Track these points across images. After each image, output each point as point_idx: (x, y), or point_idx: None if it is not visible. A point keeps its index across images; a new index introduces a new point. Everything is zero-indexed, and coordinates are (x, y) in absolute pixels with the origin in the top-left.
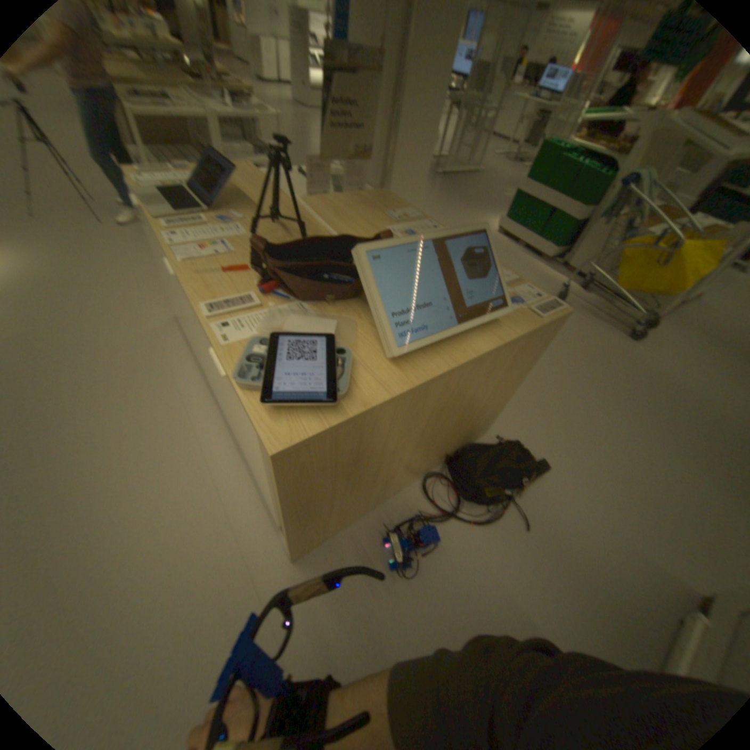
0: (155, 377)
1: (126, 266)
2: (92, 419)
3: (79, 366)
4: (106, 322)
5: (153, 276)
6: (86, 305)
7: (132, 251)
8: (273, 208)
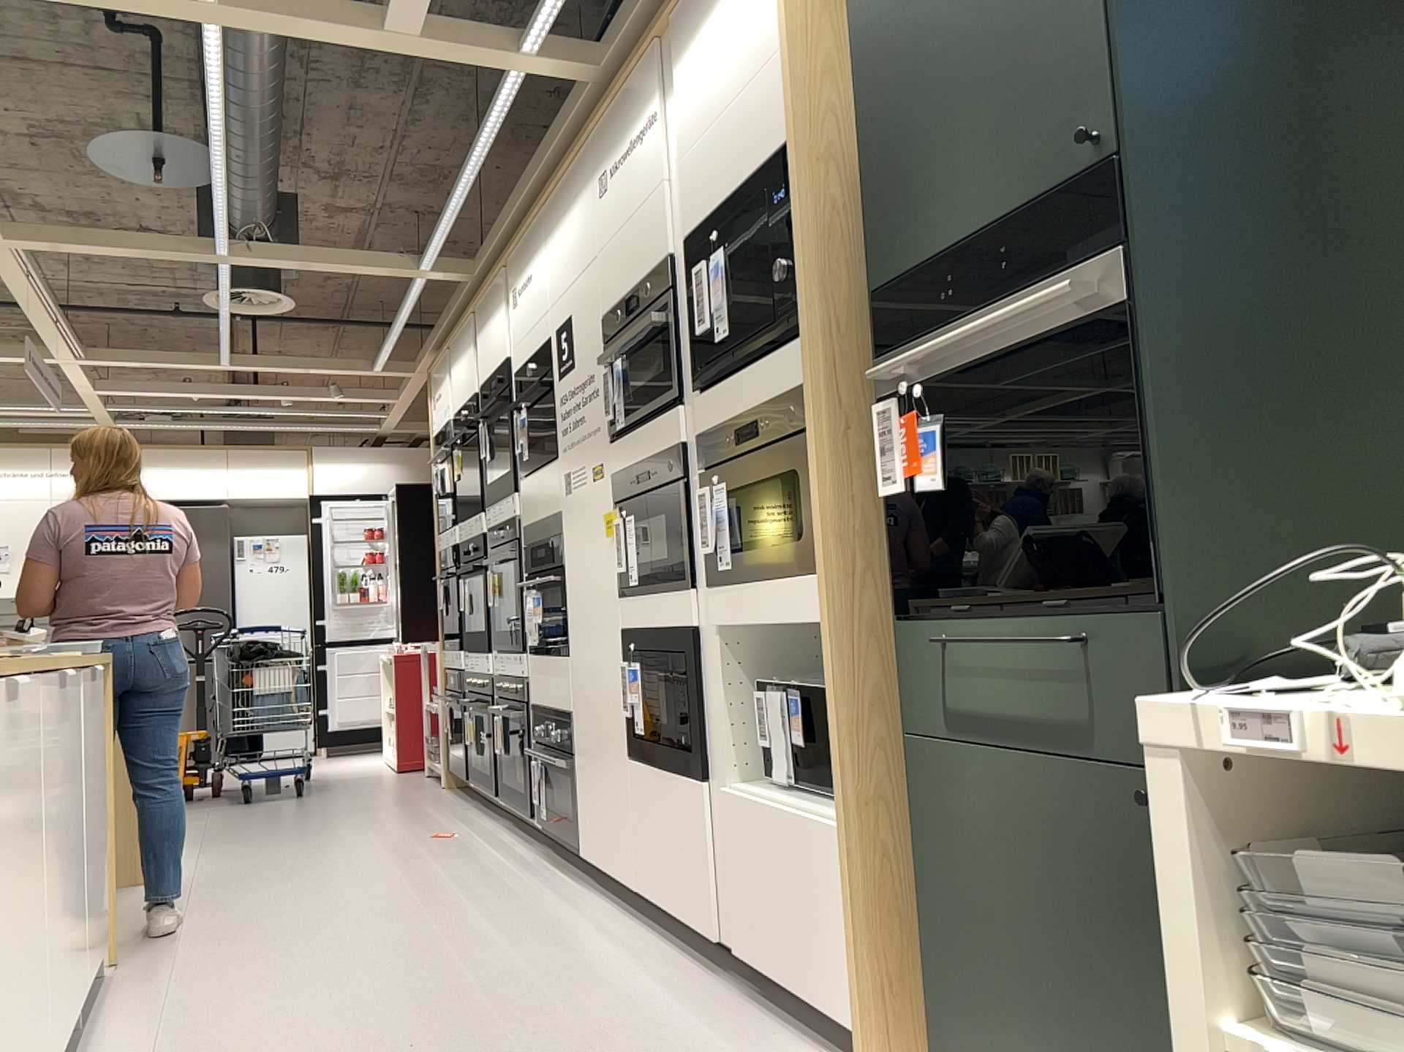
0: None
1: None
2: None
3: None
4: None
5: None
6: None
7: None
8: None
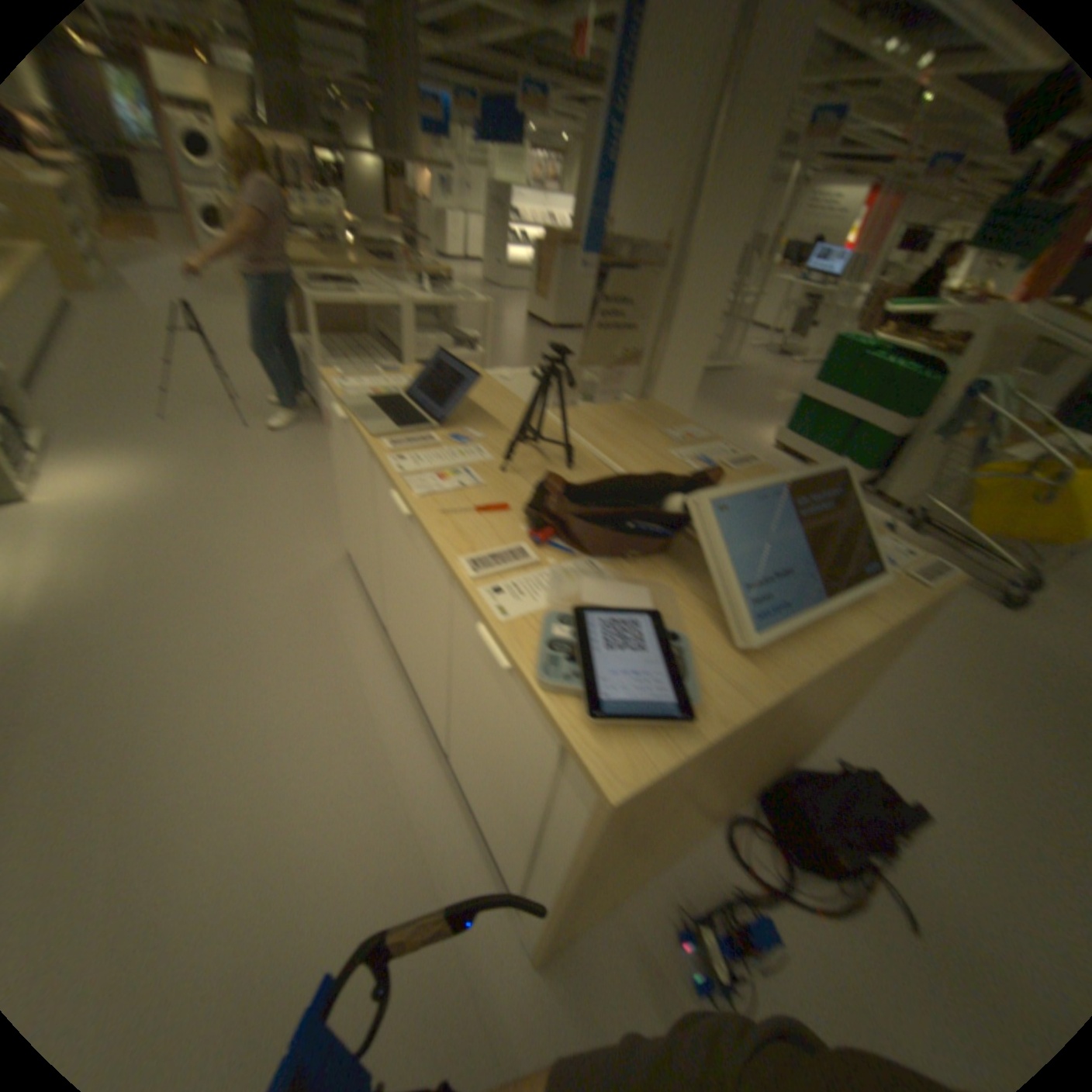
0: (325, 648)
1: (287, 490)
2: (240, 709)
3: (224, 628)
4: (260, 565)
5: (321, 503)
6: (236, 541)
7: (295, 469)
8: (522, 427)
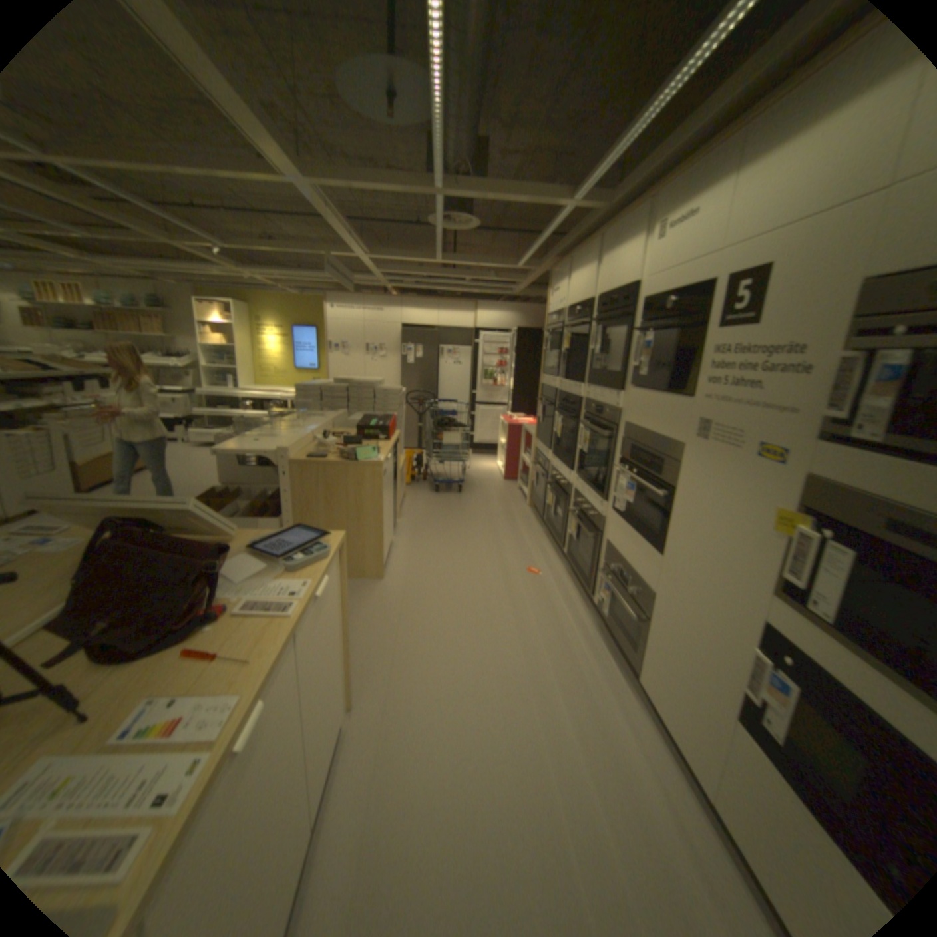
0: None
1: None
2: None
3: None
4: None
5: None
6: None
7: None
8: None
